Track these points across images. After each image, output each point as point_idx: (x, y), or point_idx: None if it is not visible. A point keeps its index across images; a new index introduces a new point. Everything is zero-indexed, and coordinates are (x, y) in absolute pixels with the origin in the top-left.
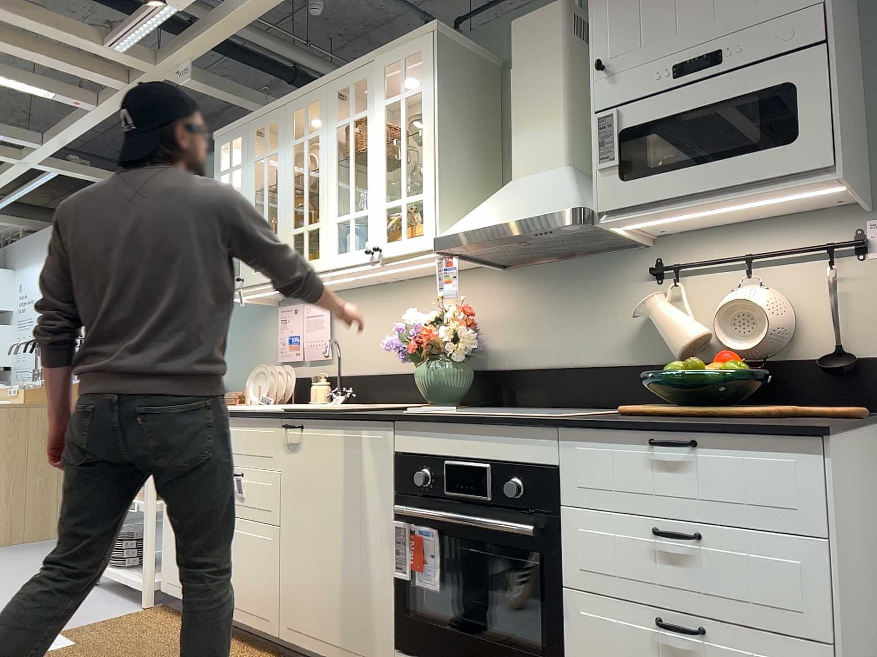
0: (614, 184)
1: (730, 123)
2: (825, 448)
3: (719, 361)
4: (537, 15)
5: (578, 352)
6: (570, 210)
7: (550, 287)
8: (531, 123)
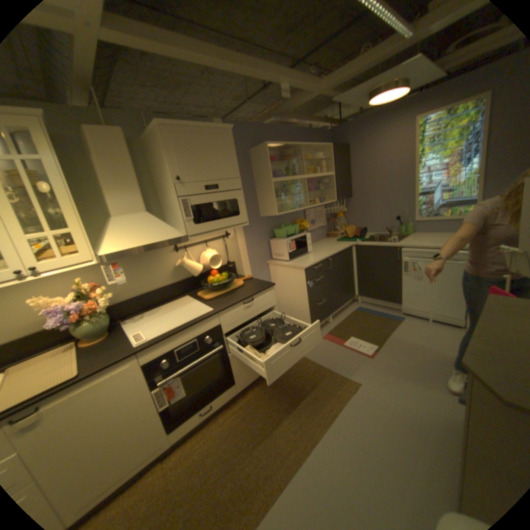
0: (193, 225)
1: (217, 205)
2: (273, 287)
3: (215, 274)
4: (105, 128)
5: (150, 285)
6: (183, 236)
7: (128, 262)
8: (119, 188)
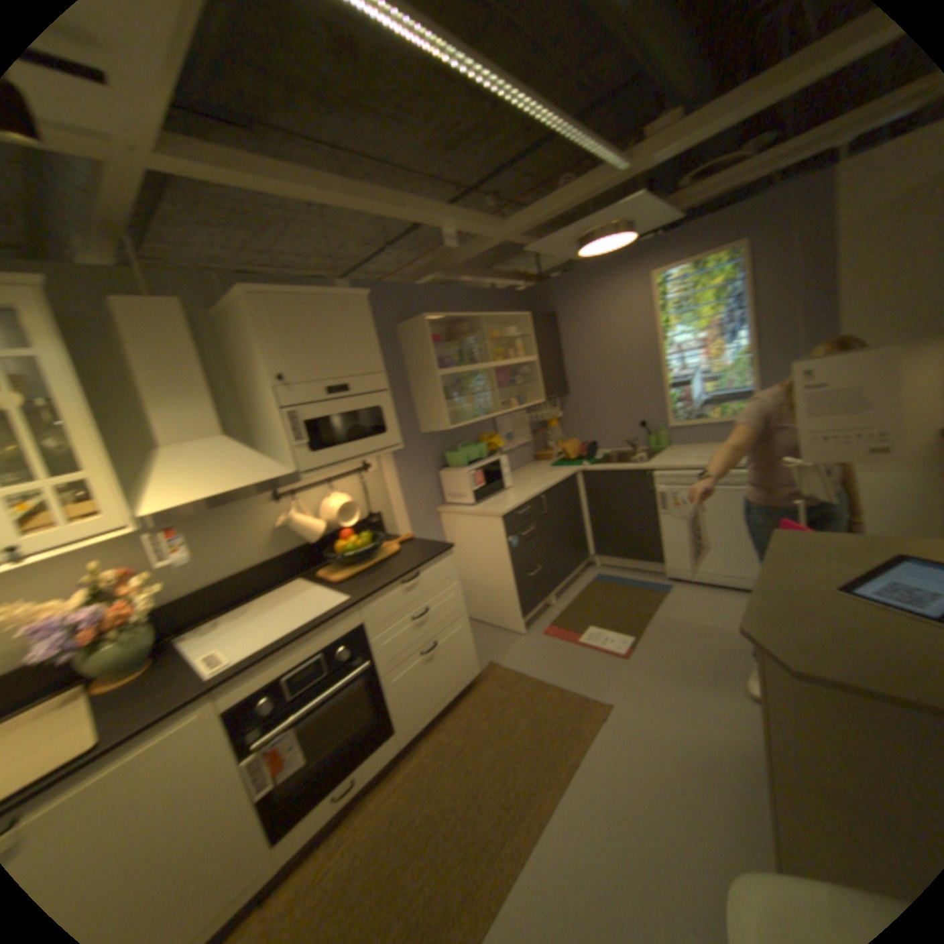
0: (310, 453)
1: (351, 418)
2: (453, 551)
3: (351, 535)
4: (157, 300)
5: (233, 563)
6: (295, 473)
7: (191, 523)
8: (179, 397)
